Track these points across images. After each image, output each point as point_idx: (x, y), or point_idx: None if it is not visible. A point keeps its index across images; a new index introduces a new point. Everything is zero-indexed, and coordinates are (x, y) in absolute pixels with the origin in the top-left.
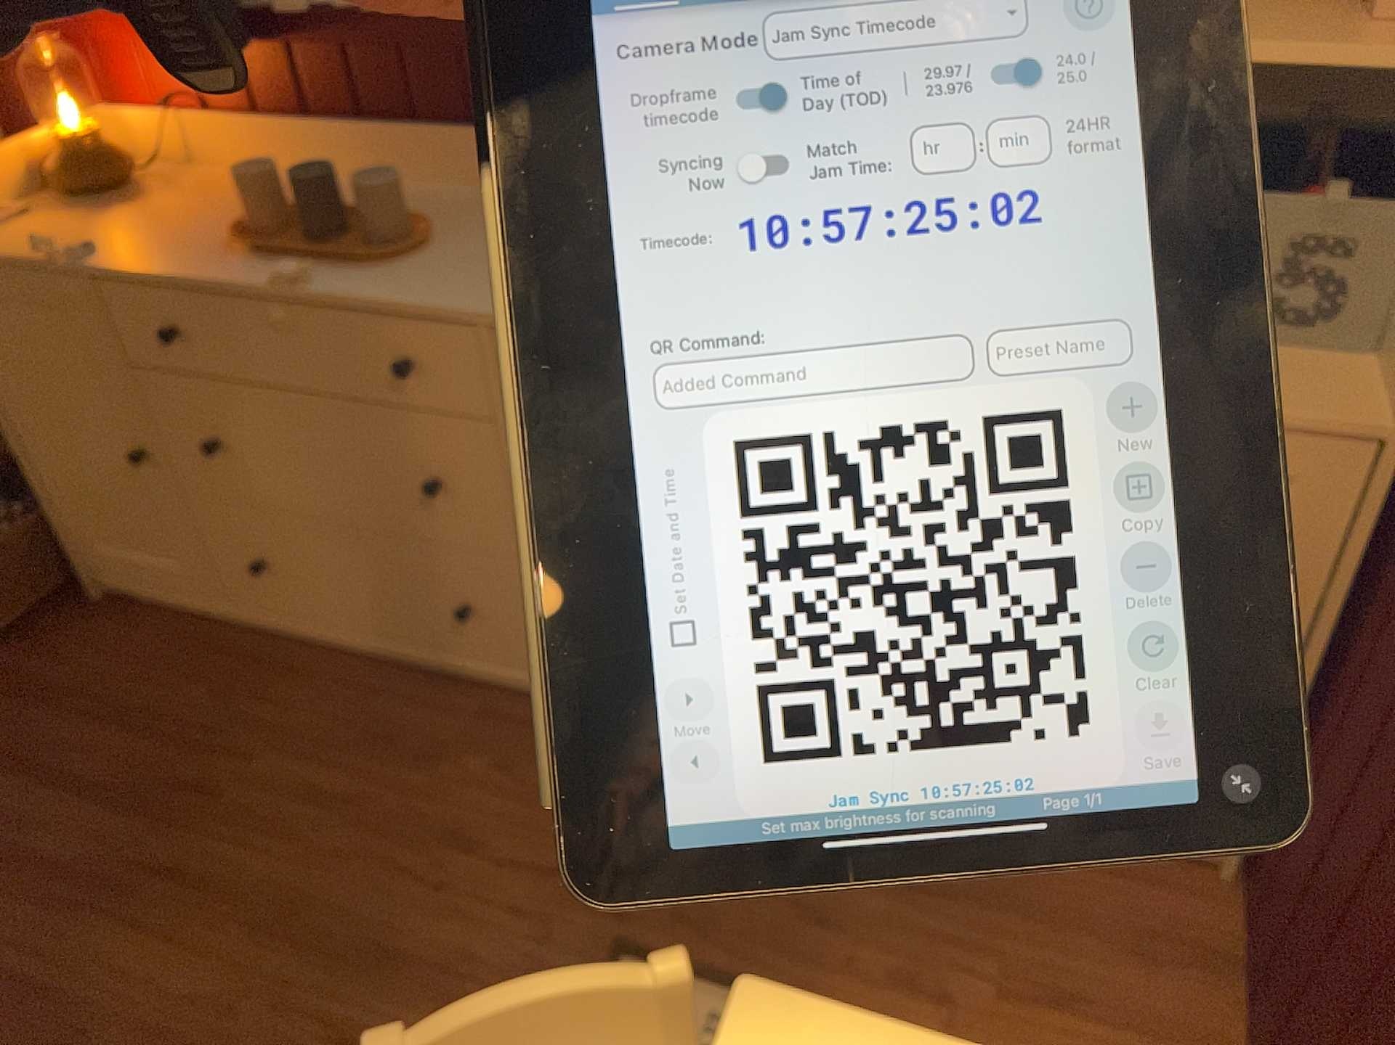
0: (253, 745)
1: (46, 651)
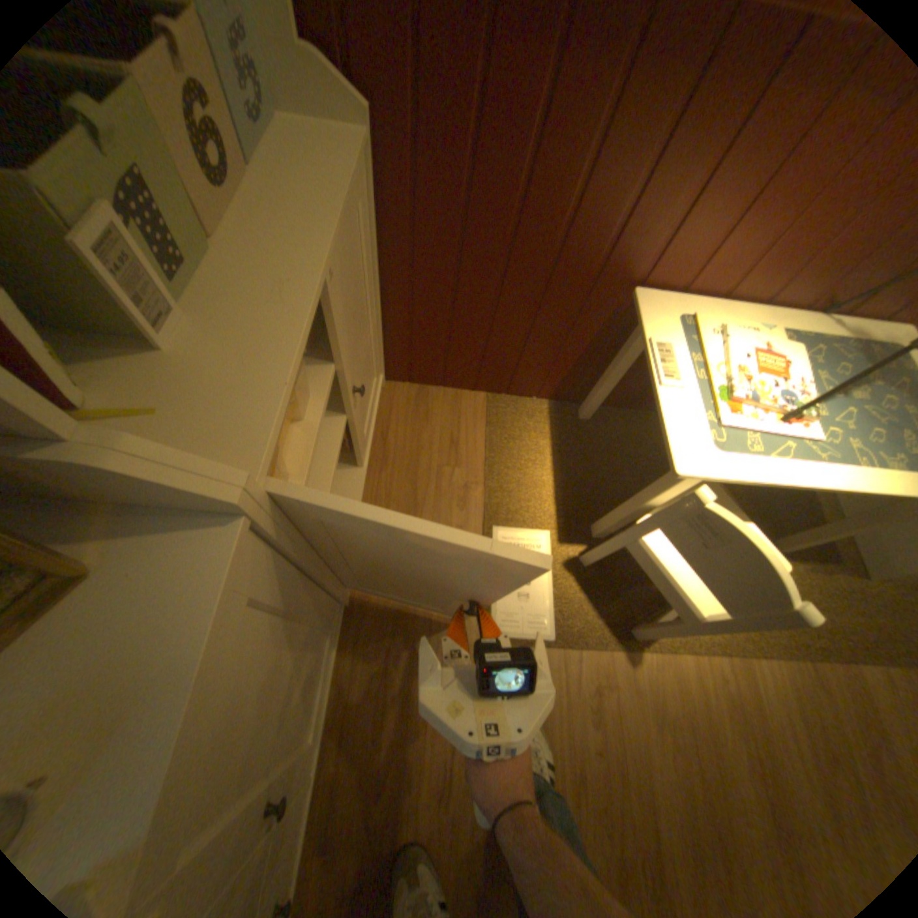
0: None
1: None
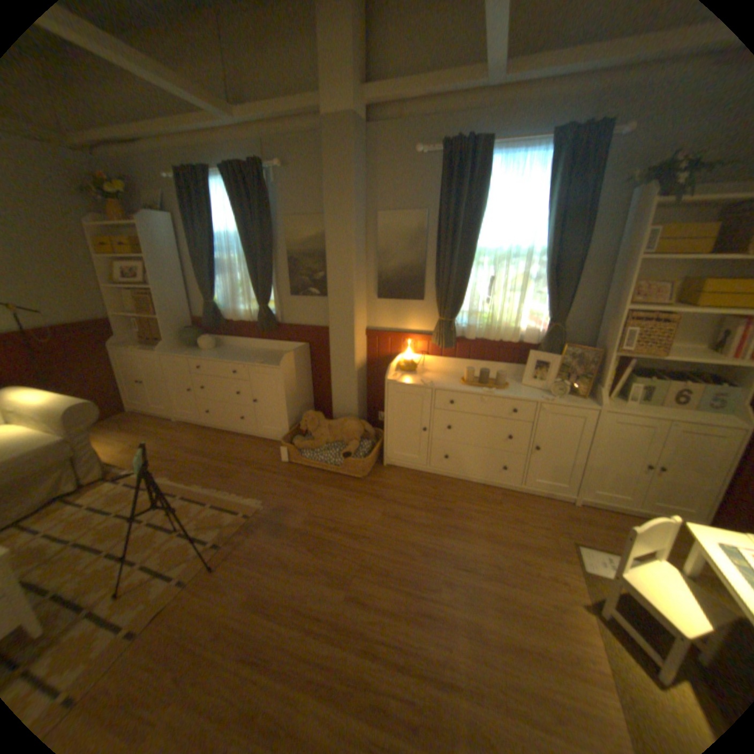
0: (450, 501)
1: (379, 478)
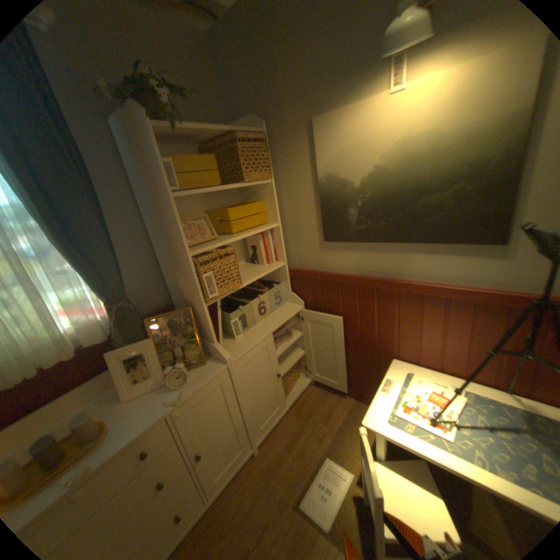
0: None
1: None
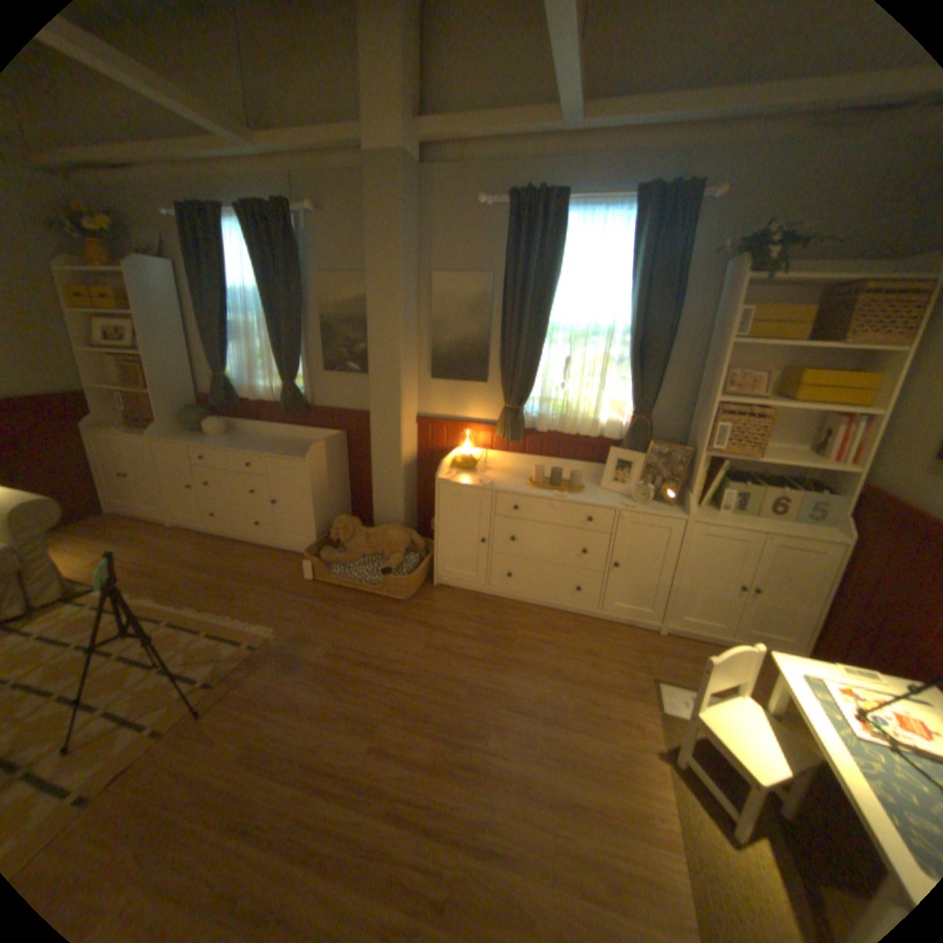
0: (512, 629)
1: (427, 601)
